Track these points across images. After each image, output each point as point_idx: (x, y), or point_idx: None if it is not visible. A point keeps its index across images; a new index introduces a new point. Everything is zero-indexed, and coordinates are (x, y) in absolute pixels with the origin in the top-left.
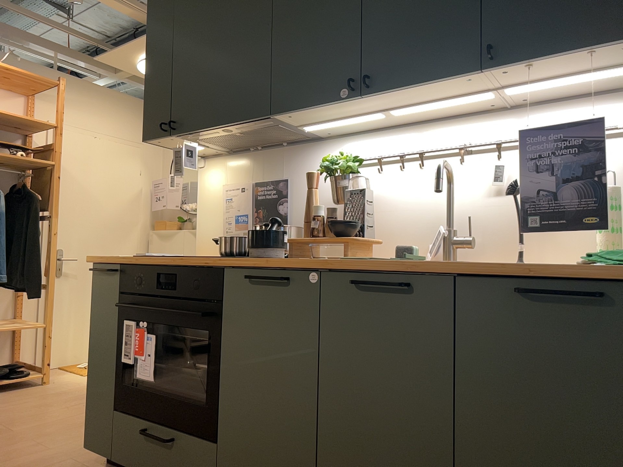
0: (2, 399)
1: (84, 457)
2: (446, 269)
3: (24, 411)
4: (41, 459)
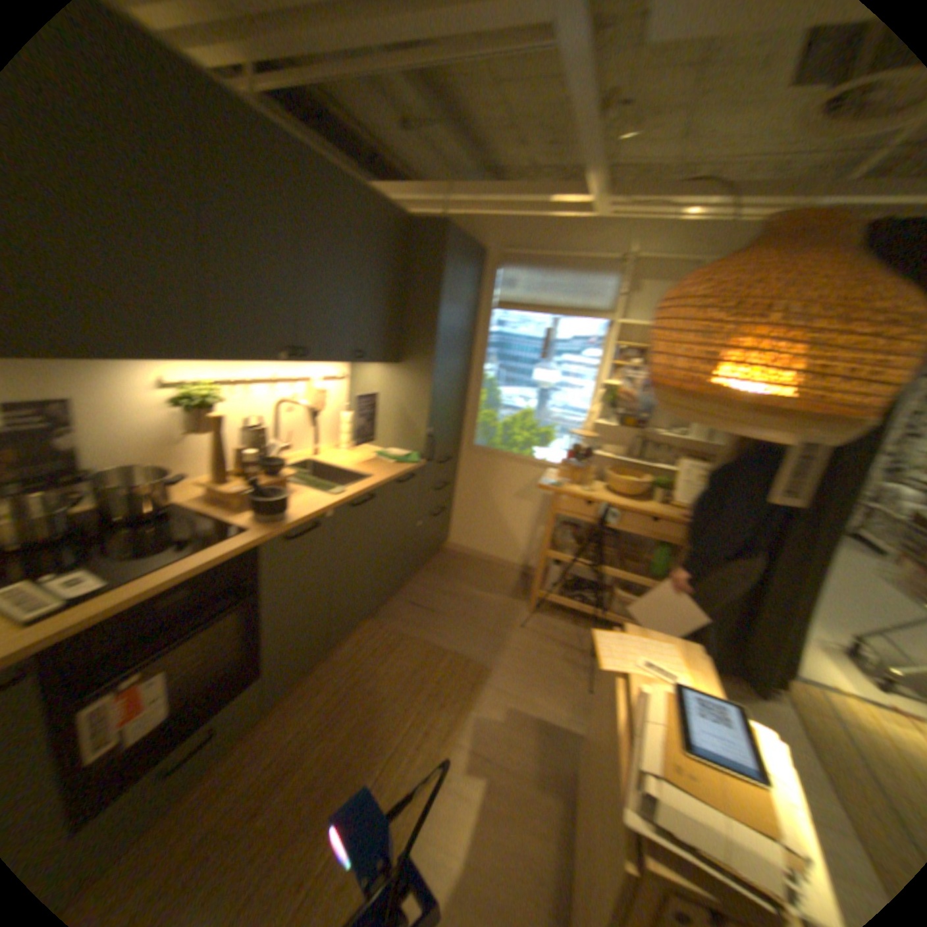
0: None
1: None
2: (385, 483)
3: None
4: None
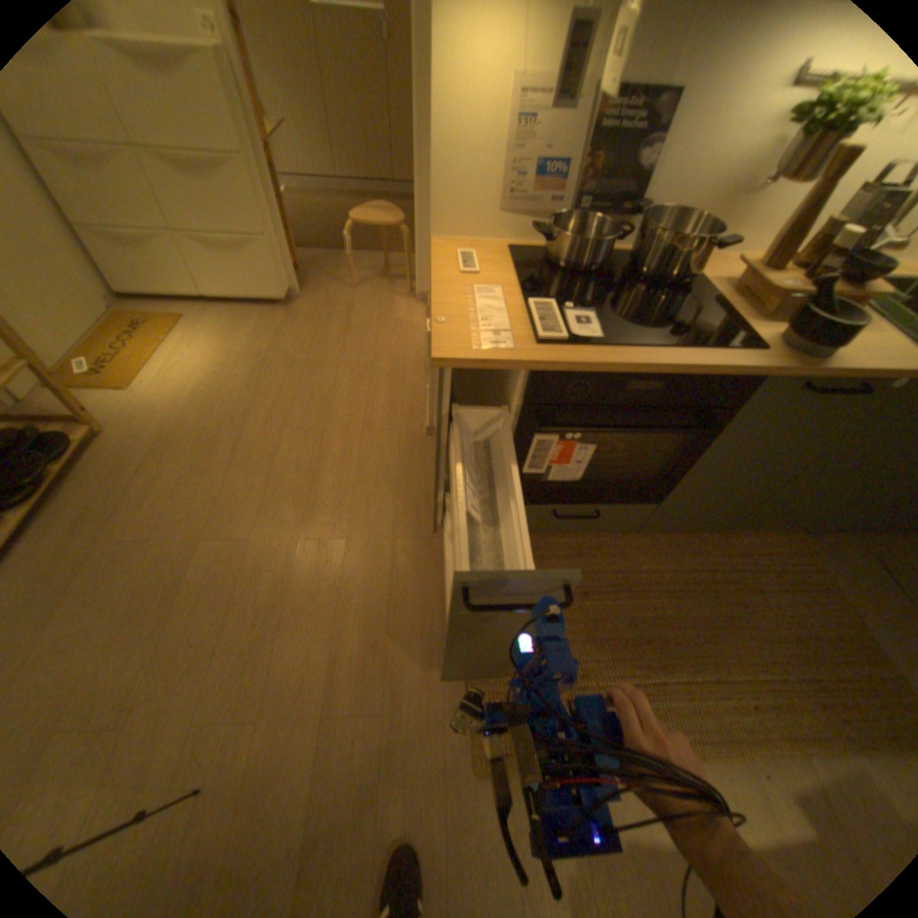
0: (100, 496)
1: (401, 528)
2: None
3: (187, 501)
4: (367, 557)
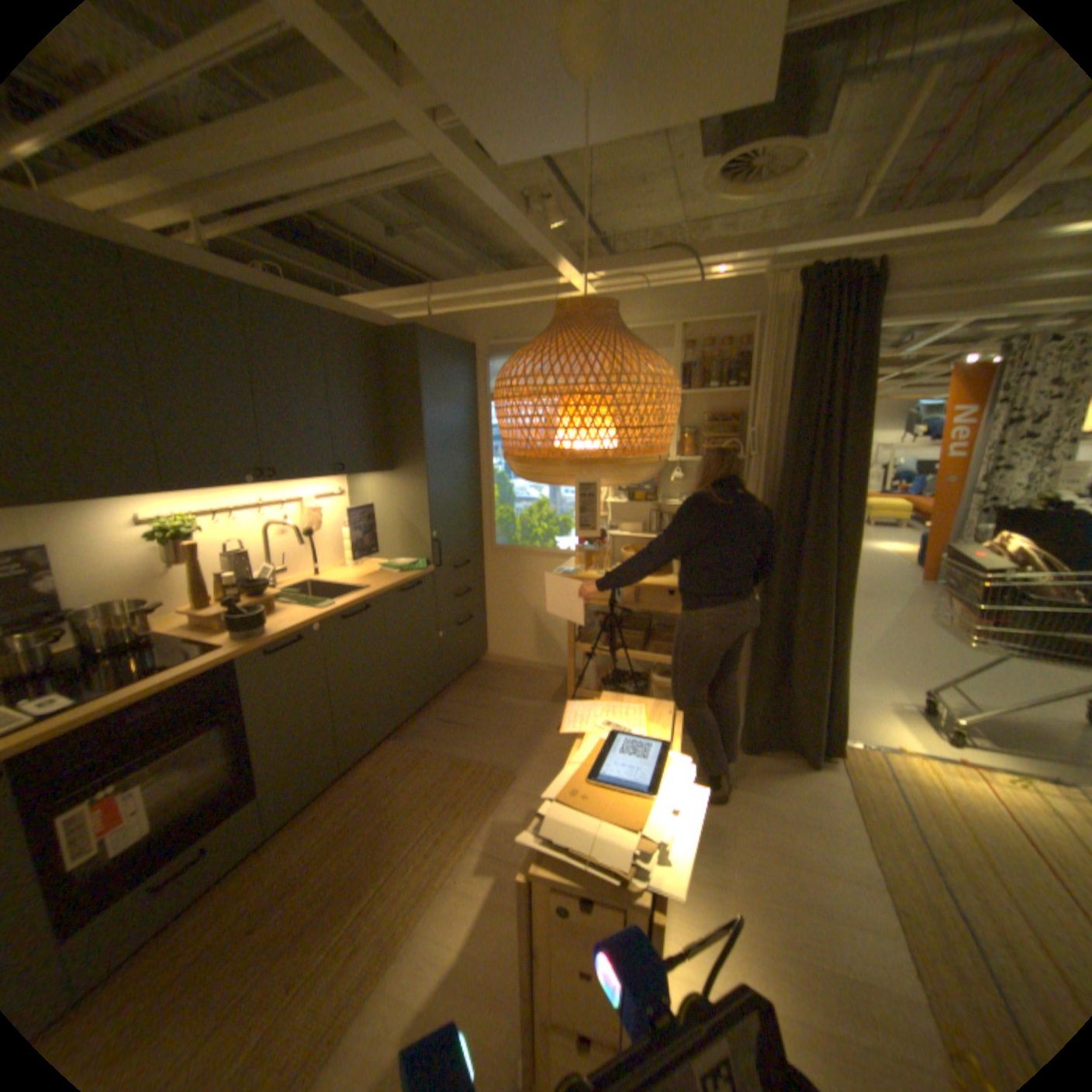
0: None
1: None
2: (380, 593)
3: None
4: None
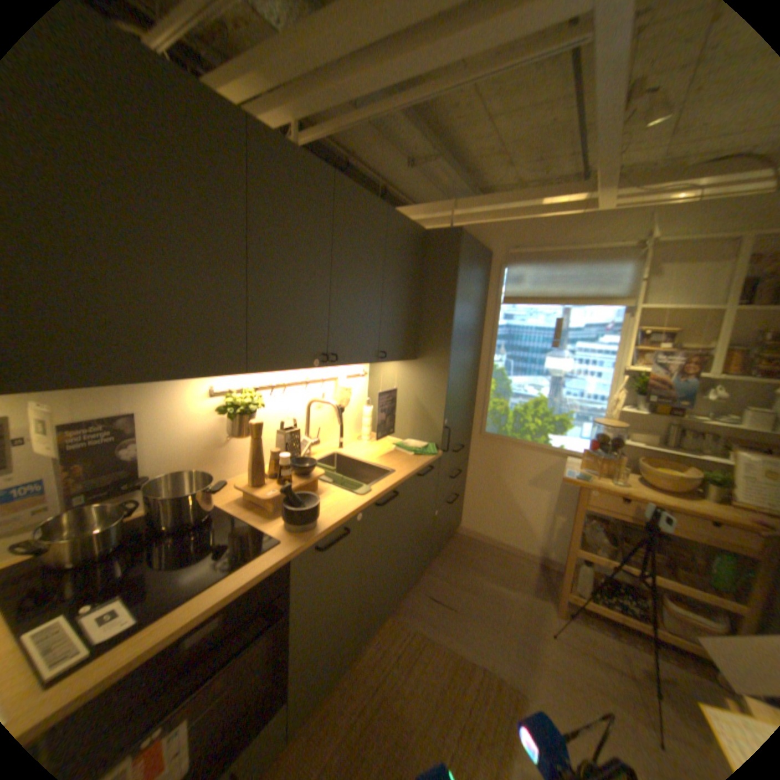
0: None
1: None
2: (405, 479)
3: None
4: None
